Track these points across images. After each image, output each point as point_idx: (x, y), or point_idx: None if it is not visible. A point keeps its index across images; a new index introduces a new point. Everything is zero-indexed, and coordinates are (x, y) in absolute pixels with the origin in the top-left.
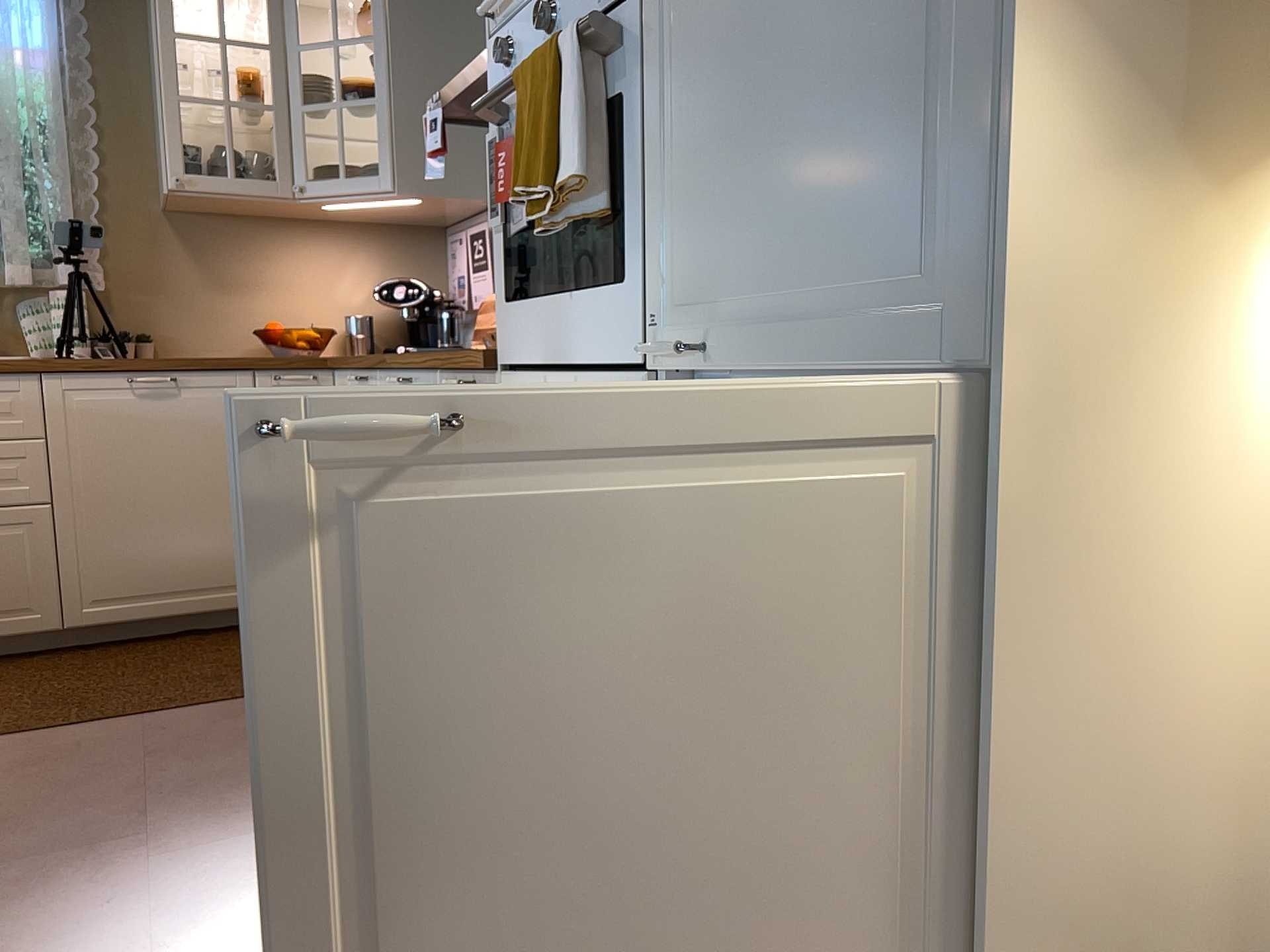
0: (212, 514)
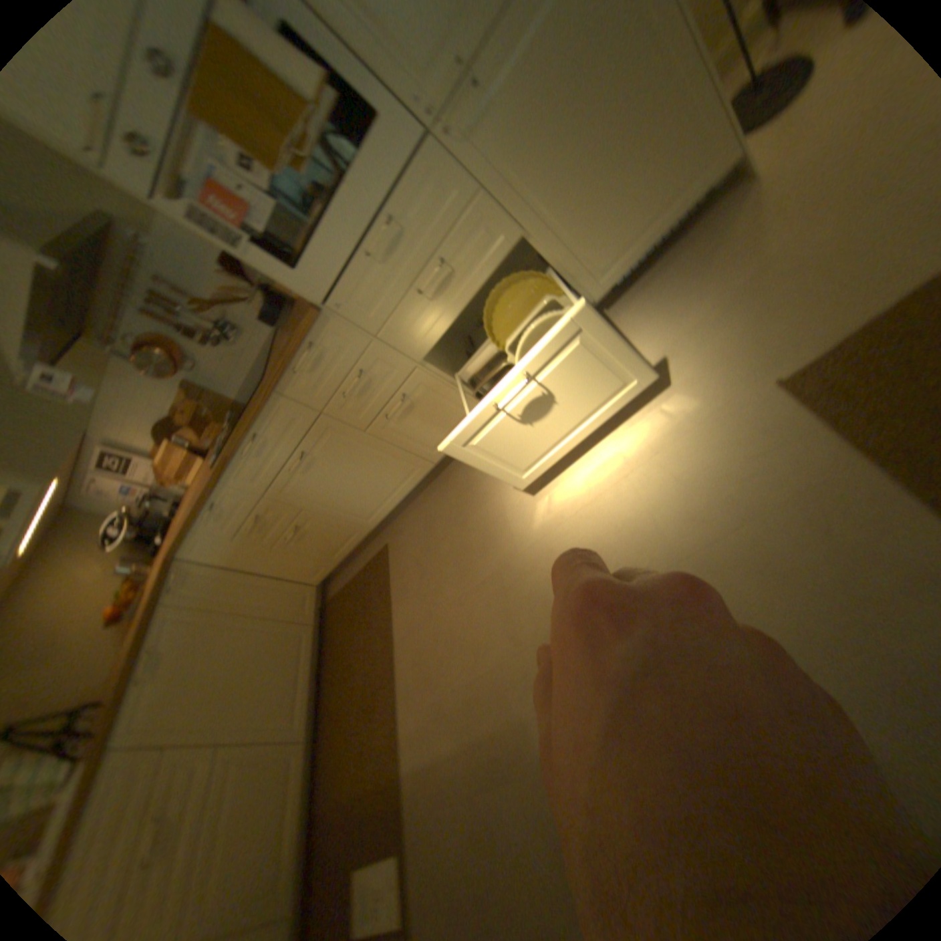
0: (252, 643)
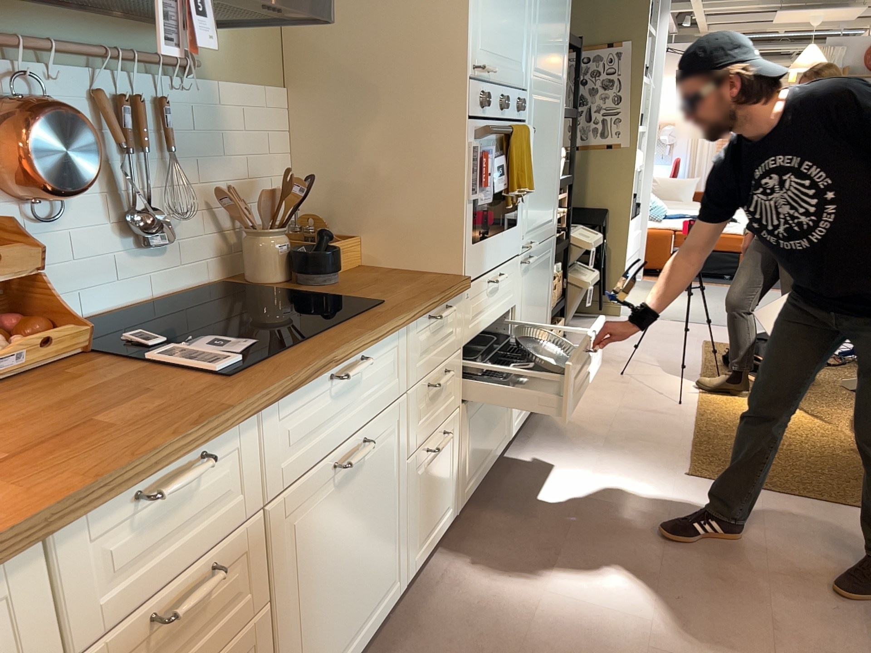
0: None
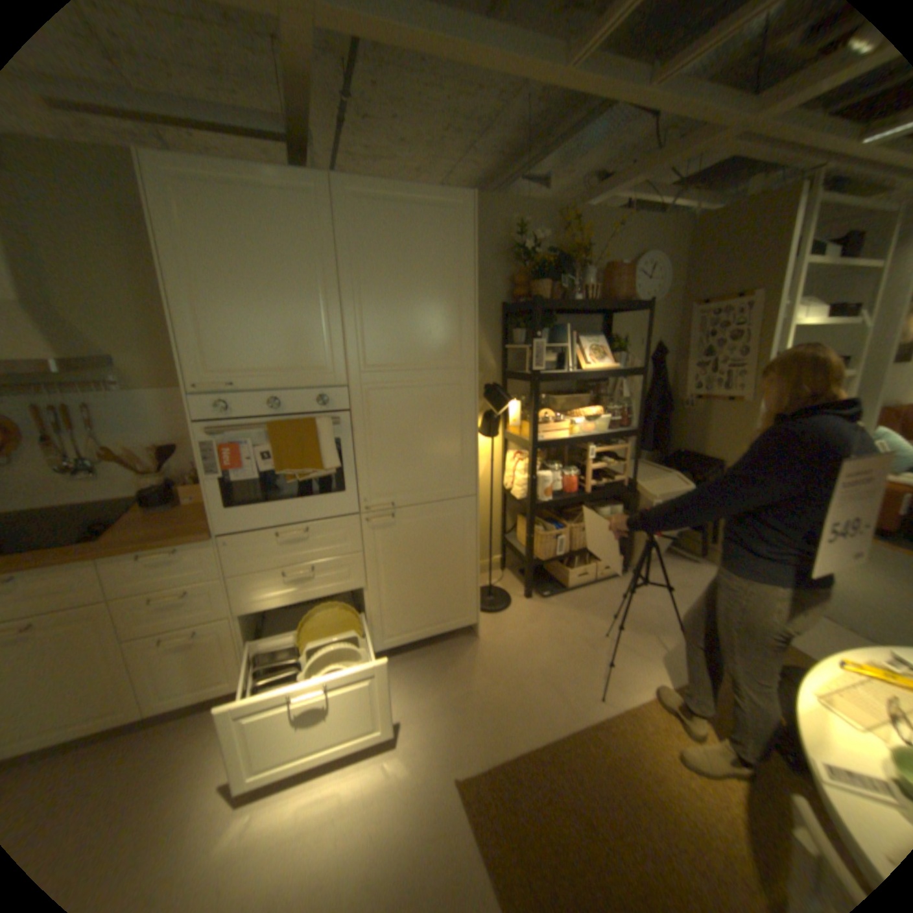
0: None
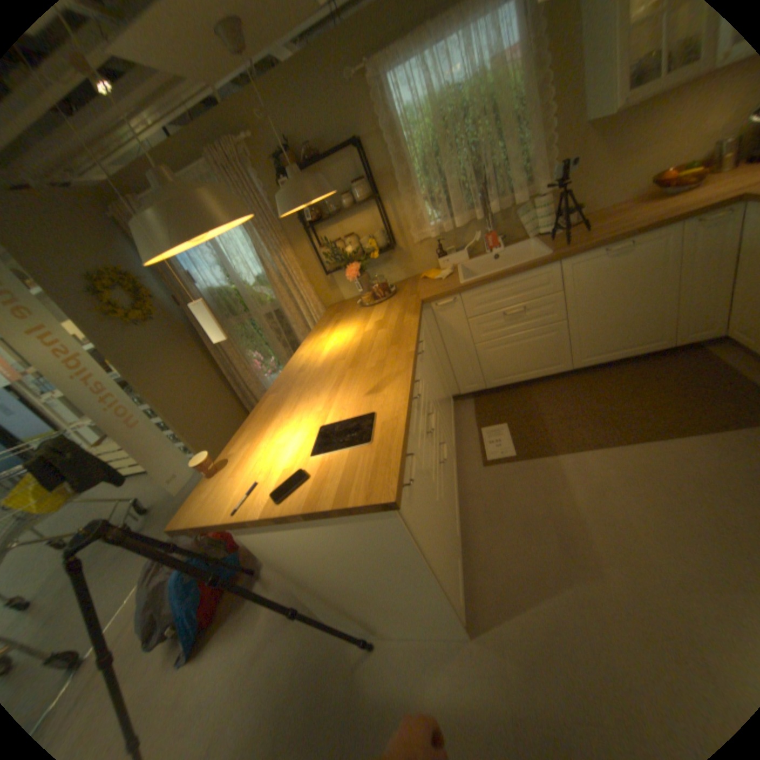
0: (648, 308)
